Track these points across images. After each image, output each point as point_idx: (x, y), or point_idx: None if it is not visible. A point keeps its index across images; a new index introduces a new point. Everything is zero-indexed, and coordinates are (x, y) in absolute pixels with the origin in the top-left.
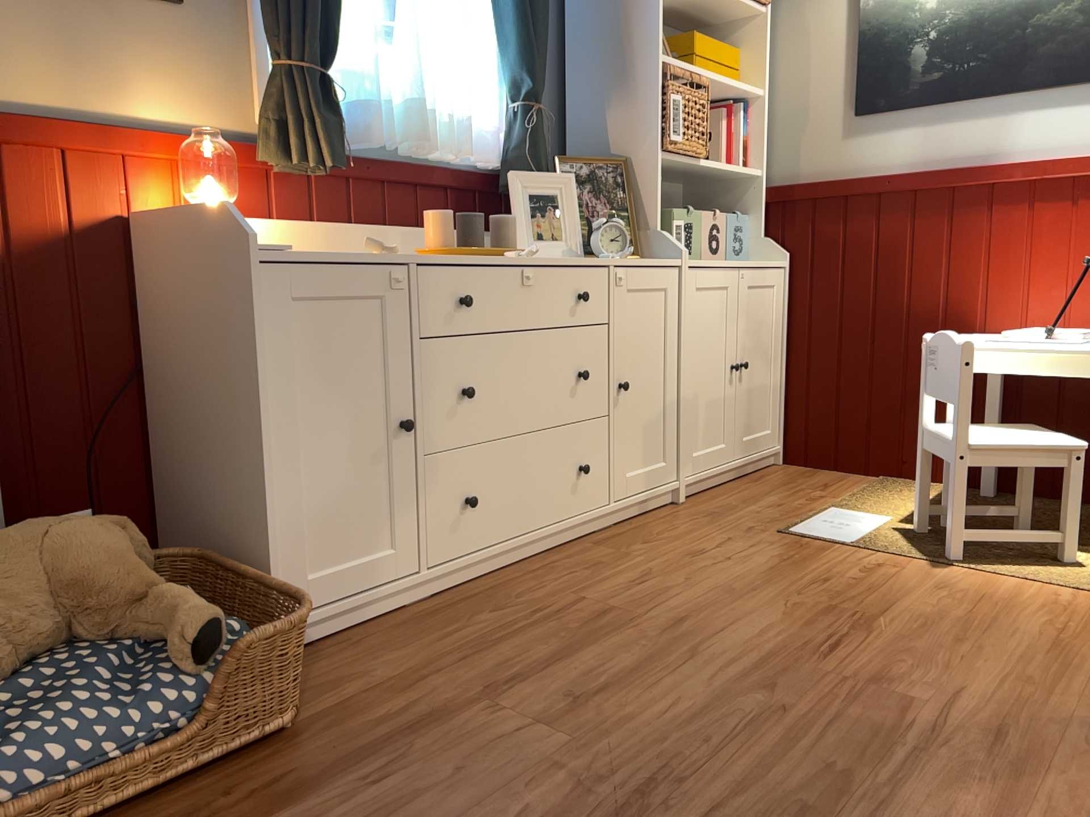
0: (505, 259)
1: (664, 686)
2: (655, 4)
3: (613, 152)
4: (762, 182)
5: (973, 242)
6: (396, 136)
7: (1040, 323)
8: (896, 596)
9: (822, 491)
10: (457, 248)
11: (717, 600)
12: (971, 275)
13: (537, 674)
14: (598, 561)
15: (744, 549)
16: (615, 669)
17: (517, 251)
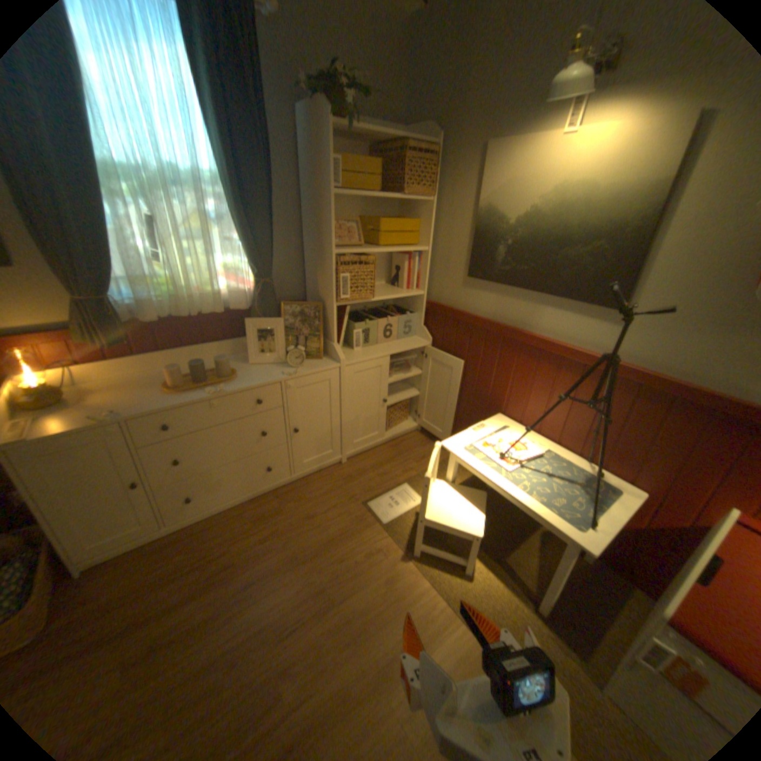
0: (200, 398)
1: (195, 647)
2: (330, 222)
3: (320, 296)
4: (423, 298)
5: (509, 369)
6: (173, 309)
7: (530, 423)
8: (360, 586)
9: (416, 463)
10: (176, 391)
11: (281, 568)
12: (505, 384)
13: (157, 619)
14: (264, 514)
15: (333, 518)
16: (189, 624)
17: (210, 391)
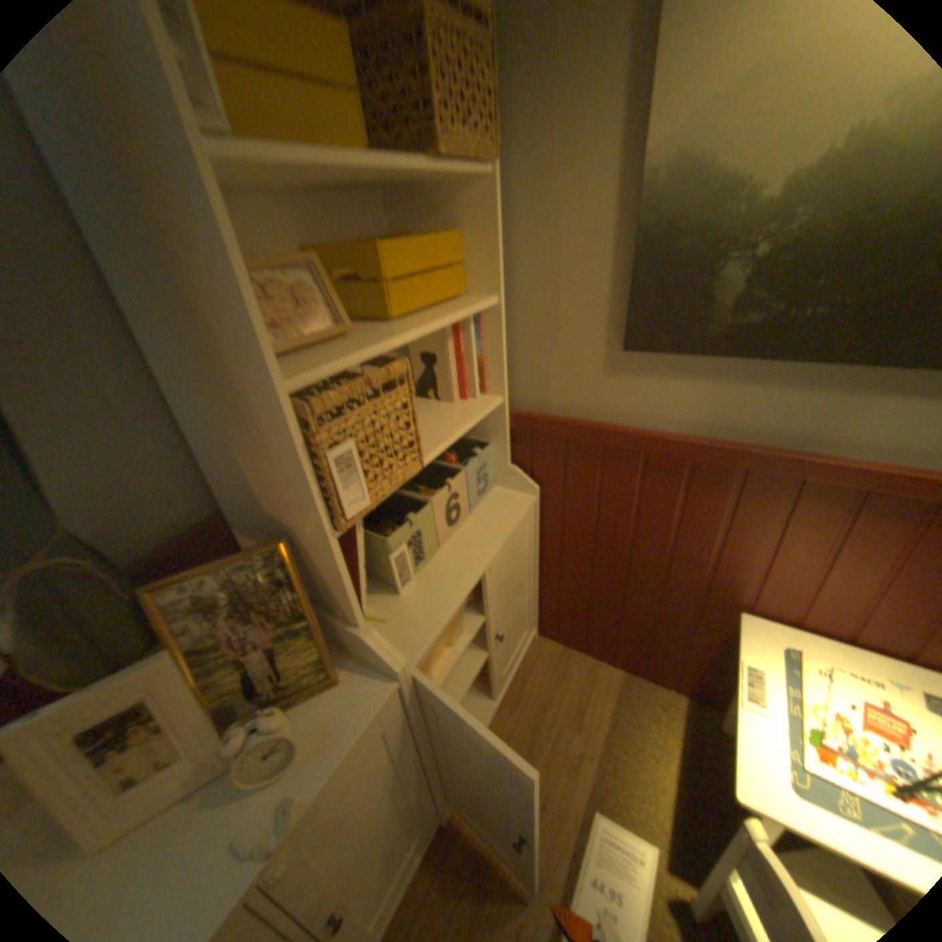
0: None
1: None
2: (232, 276)
3: (266, 509)
4: (504, 408)
5: (763, 531)
6: None
7: (827, 625)
8: None
9: (579, 733)
10: None
11: None
12: (752, 560)
13: None
14: None
15: None
16: None
17: None
